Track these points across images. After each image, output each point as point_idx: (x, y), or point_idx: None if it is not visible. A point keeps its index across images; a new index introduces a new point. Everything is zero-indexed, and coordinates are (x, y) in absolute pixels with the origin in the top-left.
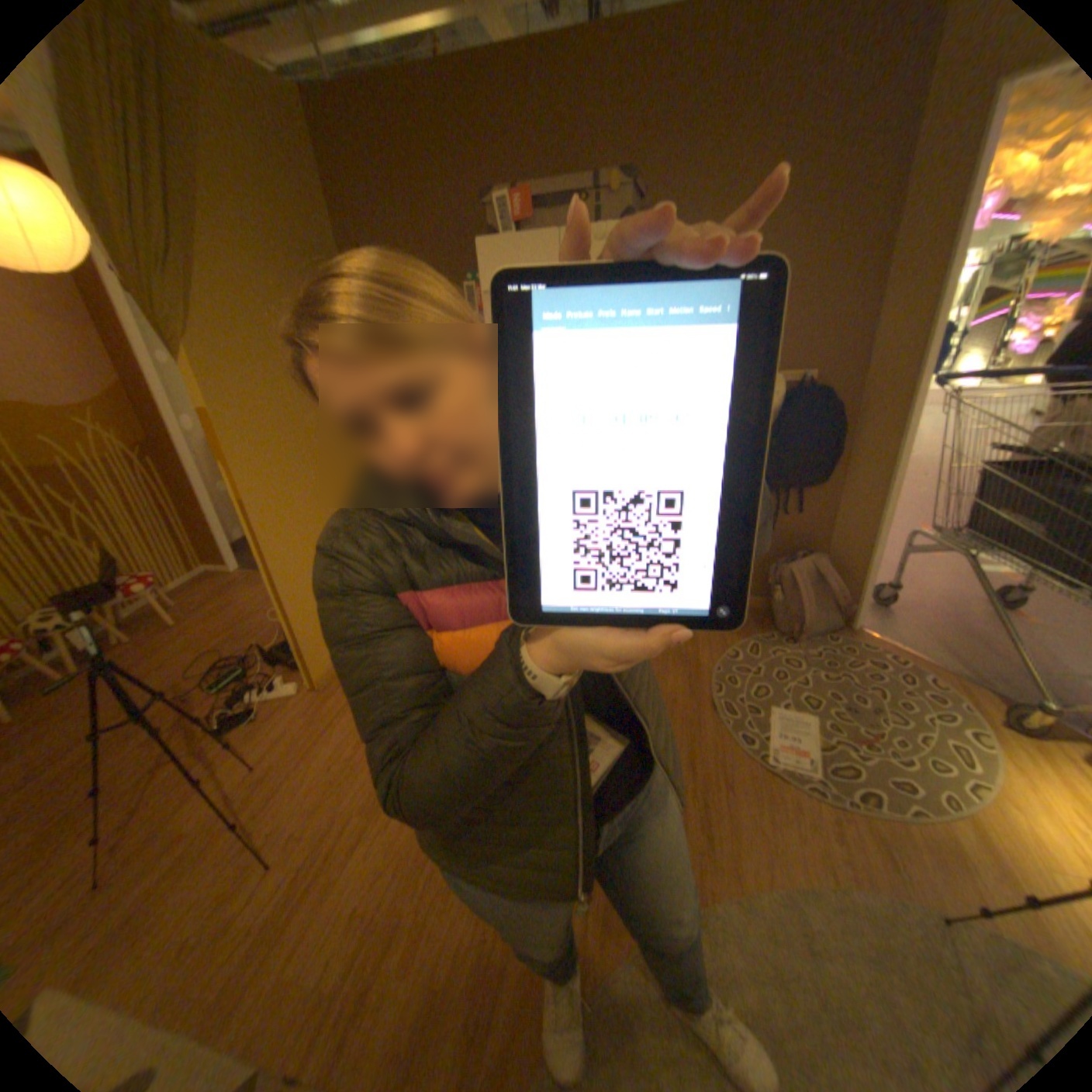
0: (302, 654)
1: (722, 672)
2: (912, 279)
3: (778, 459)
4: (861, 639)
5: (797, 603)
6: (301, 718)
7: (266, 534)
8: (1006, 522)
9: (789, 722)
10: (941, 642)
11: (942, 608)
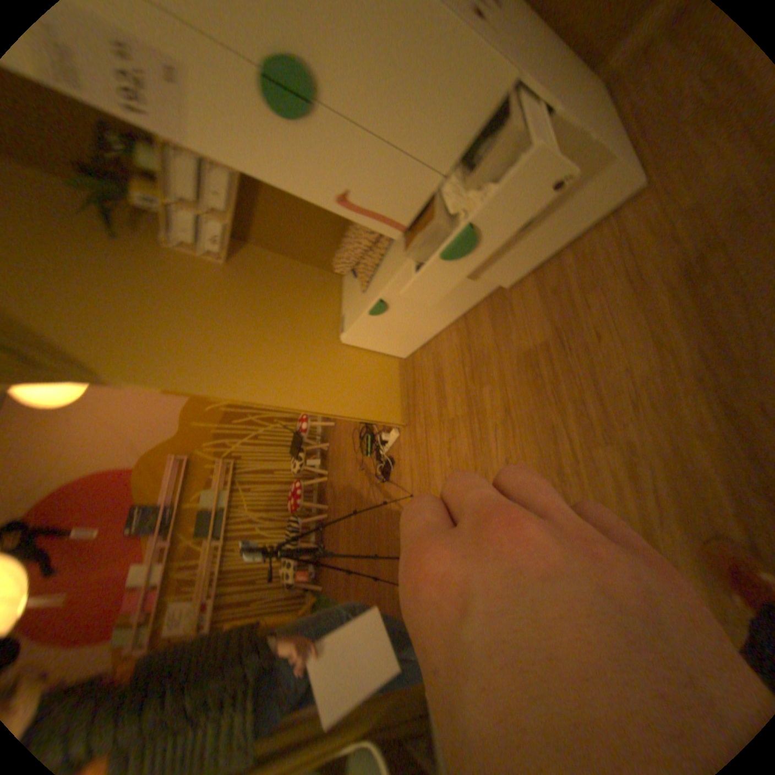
0: (375, 419)
1: None
2: None
3: None
4: None
5: None
6: (411, 447)
7: (276, 397)
8: None
9: None
10: None
11: None
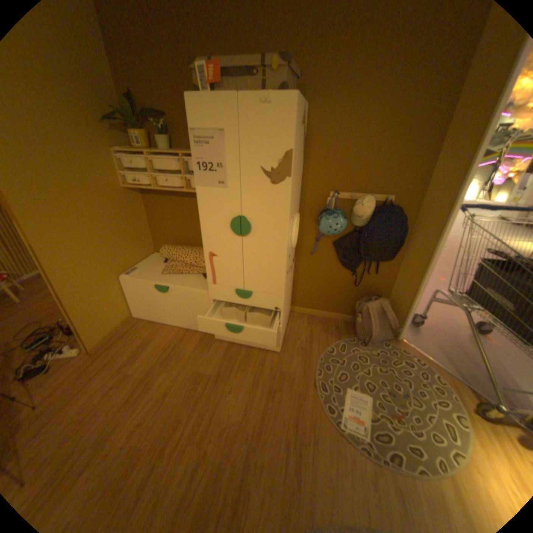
0: (80, 334)
1: (323, 362)
2: (457, 148)
3: (367, 244)
4: (402, 346)
5: (369, 325)
6: (76, 373)
7: (52, 266)
8: (490, 293)
9: (356, 399)
10: (444, 352)
11: (447, 332)
